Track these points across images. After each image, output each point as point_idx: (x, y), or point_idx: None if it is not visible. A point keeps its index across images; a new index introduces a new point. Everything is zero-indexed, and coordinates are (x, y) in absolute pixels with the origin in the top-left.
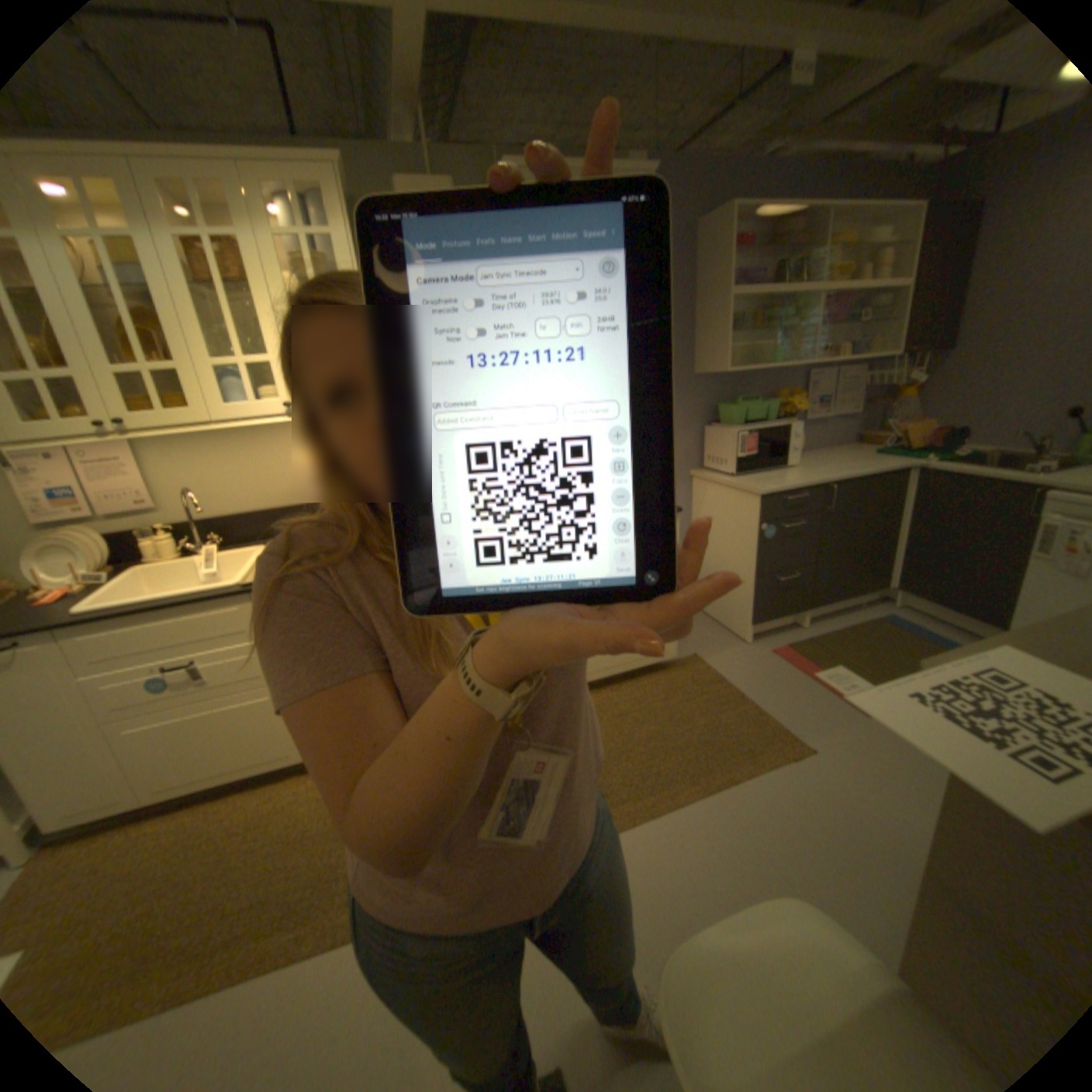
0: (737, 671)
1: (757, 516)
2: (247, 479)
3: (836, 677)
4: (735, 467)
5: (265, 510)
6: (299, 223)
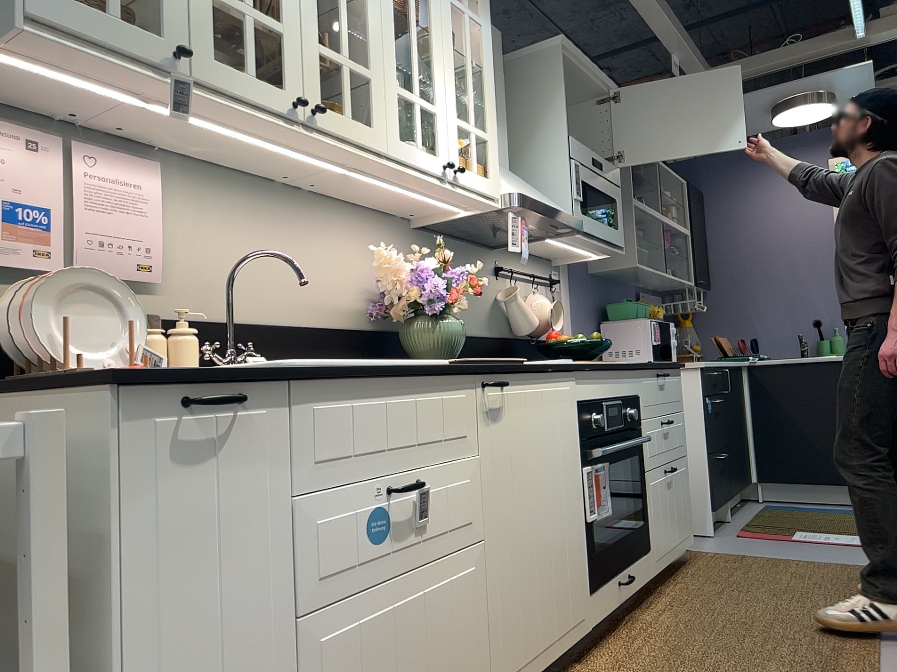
0: (738, 549)
1: (699, 390)
2: (276, 273)
3: (806, 535)
4: (648, 356)
5: (289, 326)
6: (466, 5)
